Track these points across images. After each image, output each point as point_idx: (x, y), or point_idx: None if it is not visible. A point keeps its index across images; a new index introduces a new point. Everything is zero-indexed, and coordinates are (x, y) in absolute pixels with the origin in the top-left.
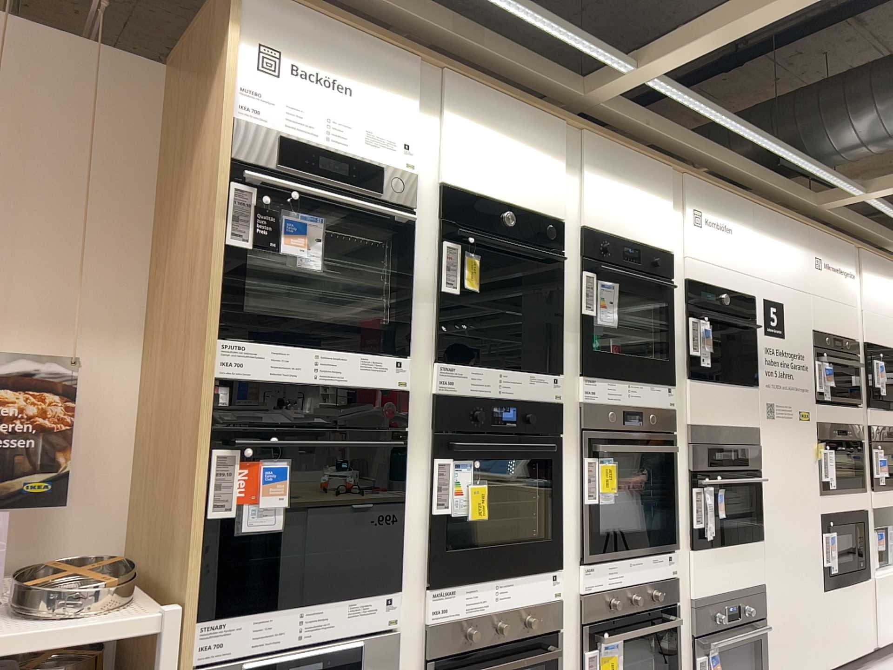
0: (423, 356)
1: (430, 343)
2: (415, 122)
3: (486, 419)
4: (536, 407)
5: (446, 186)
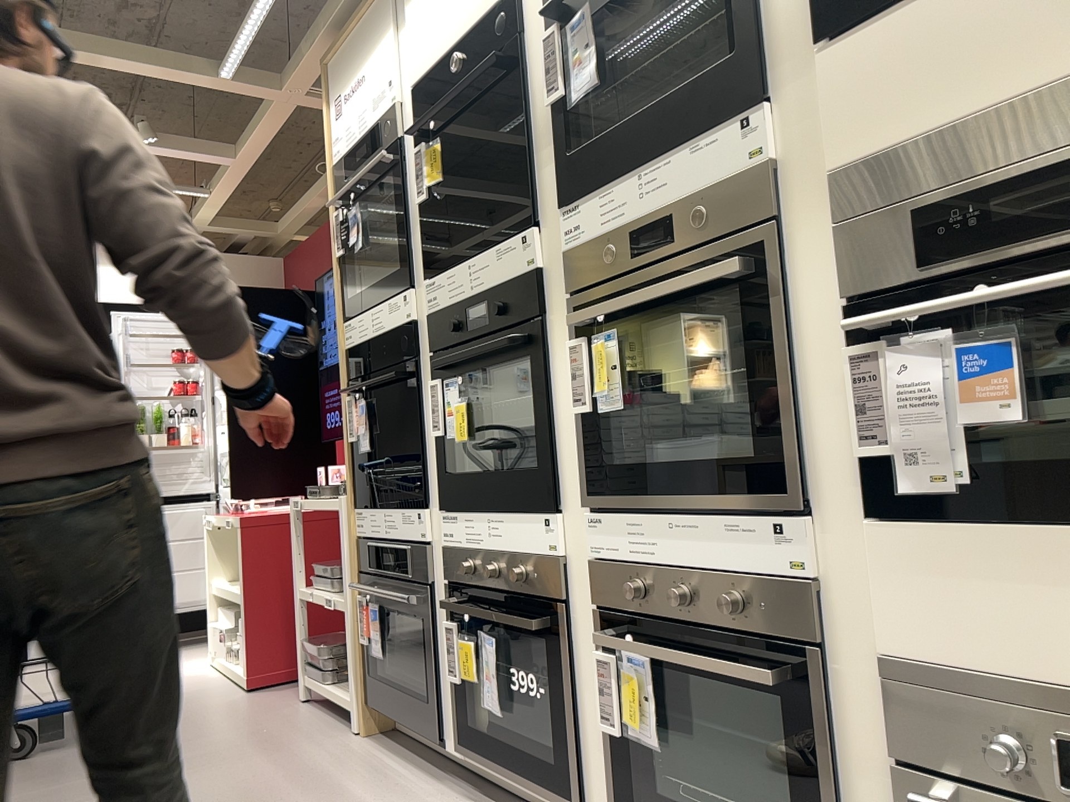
0: (421, 281)
1: (423, 263)
2: (388, 44)
3: (463, 329)
4: (509, 291)
5: (411, 83)
